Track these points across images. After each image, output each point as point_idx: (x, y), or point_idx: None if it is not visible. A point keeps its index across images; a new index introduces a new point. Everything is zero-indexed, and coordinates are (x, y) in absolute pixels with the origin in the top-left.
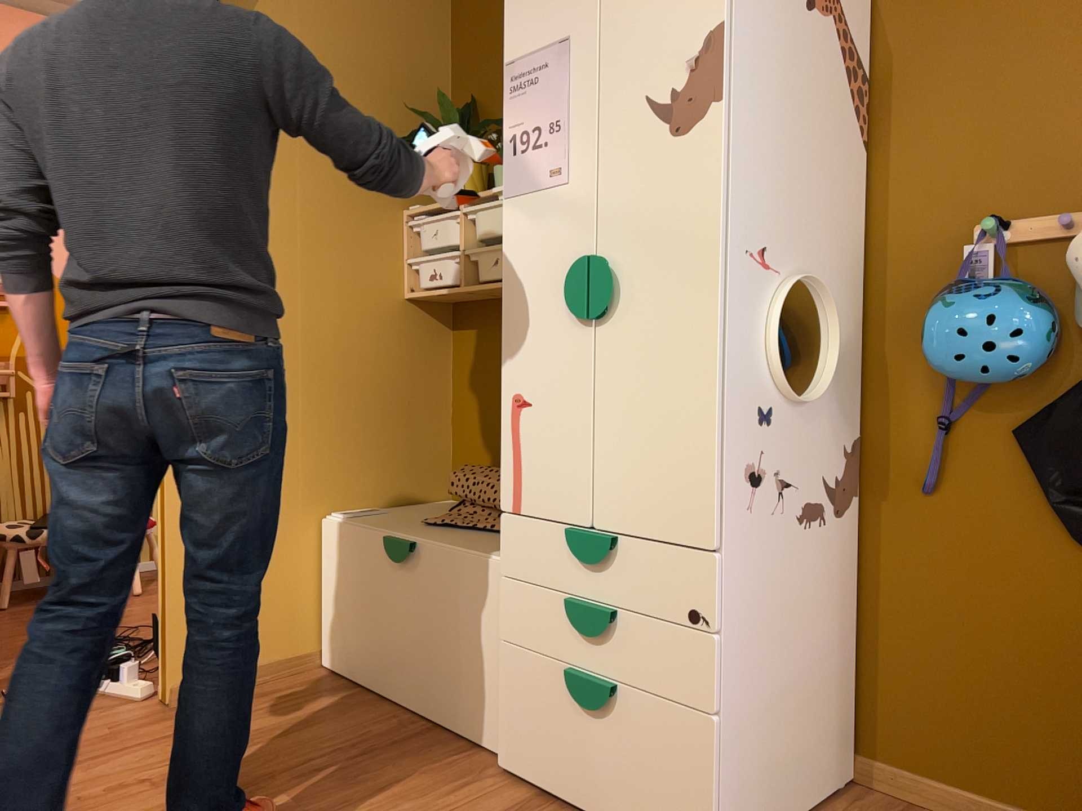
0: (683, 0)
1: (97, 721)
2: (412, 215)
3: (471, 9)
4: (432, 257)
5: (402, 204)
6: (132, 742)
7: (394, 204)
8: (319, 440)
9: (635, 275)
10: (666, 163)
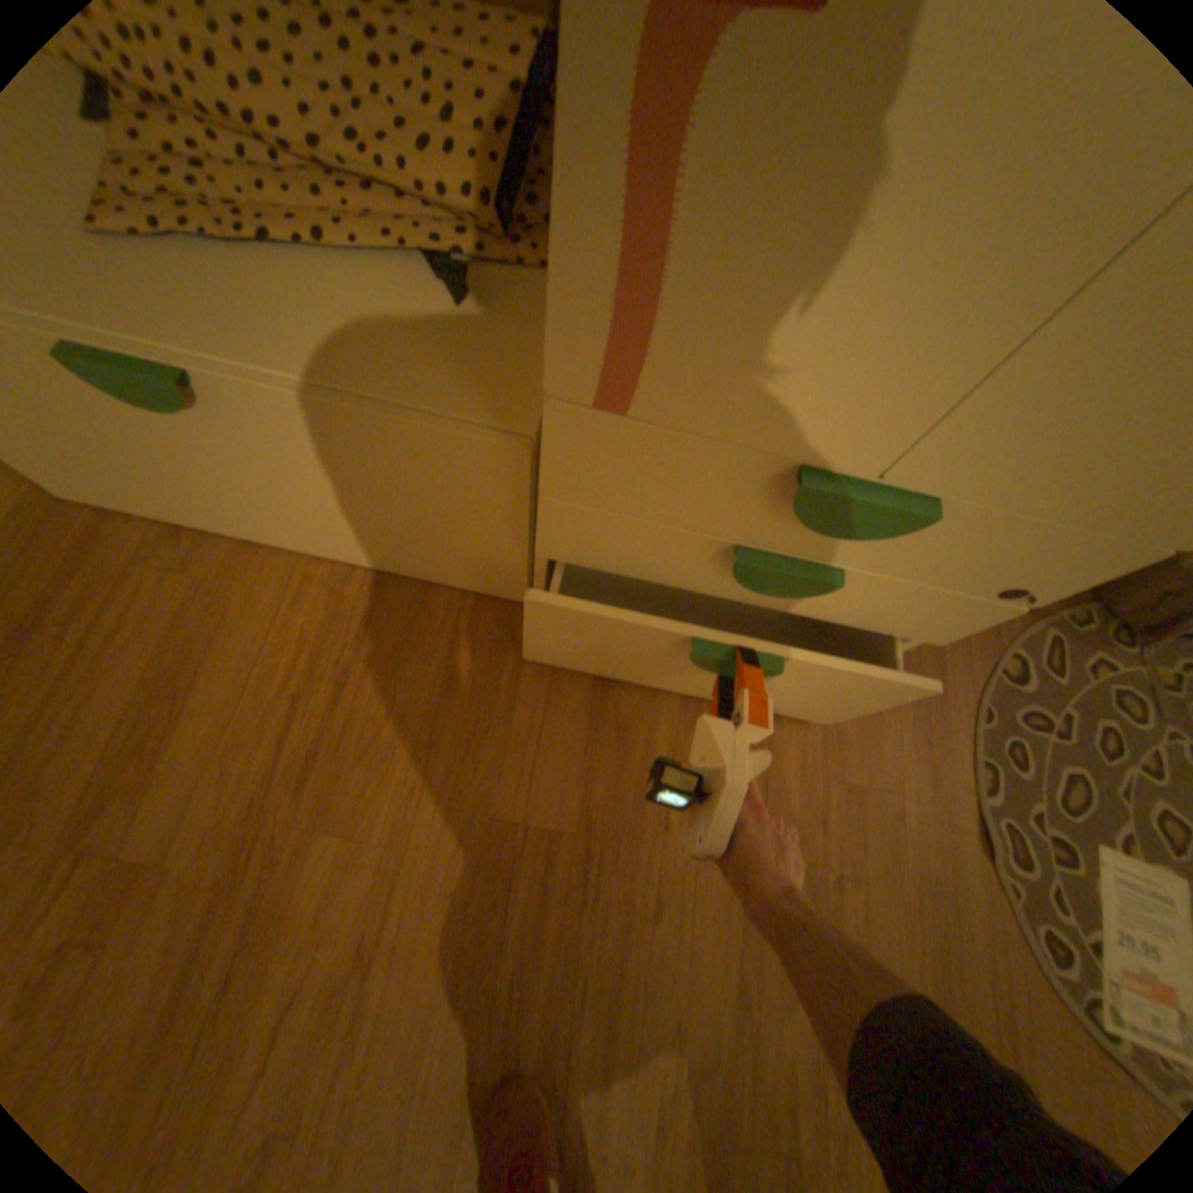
0: None
1: None
2: None
3: None
4: None
5: None
6: None
7: None
8: None
9: None
10: None
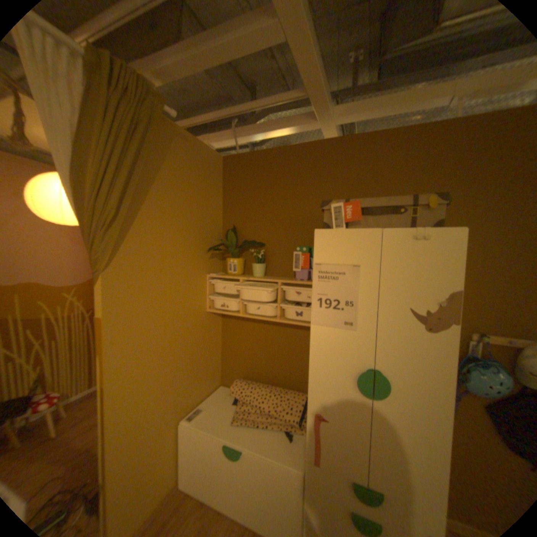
0: (437, 272)
1: None
2: (212, 278)
3: (233, 188)
4: (223, 298)
5: (206, 272)
6: None
7: (203, 272)
8: (176, 390)
9: (400, 386)
10: (422, 343)
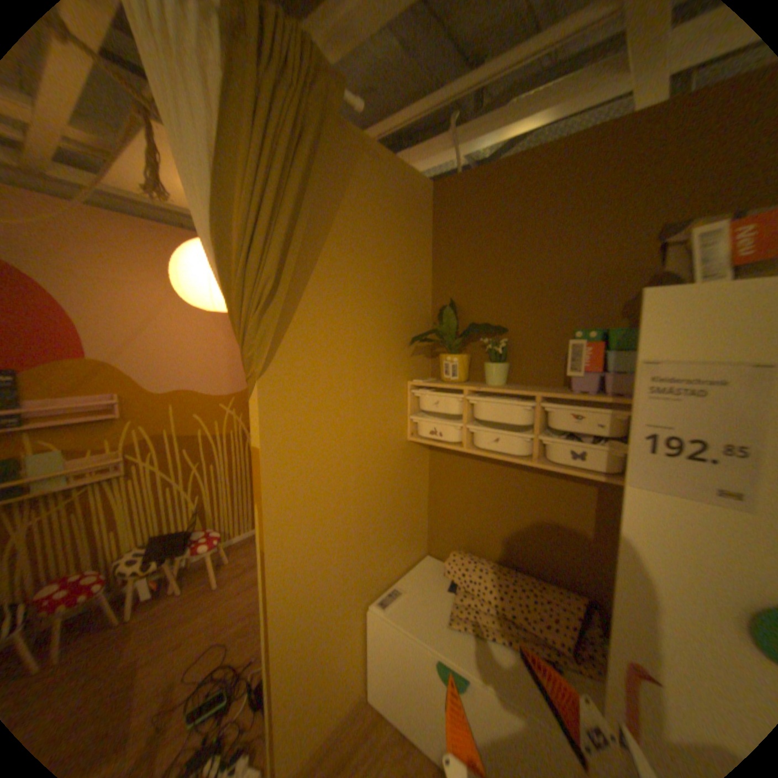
0: None
1: None
2: (416, 386)
3: (450, 235)
4: (435, 420)
5: (406, 377)
6: None
7: (402, 377)
8: (364, 558)
9: None
10: None
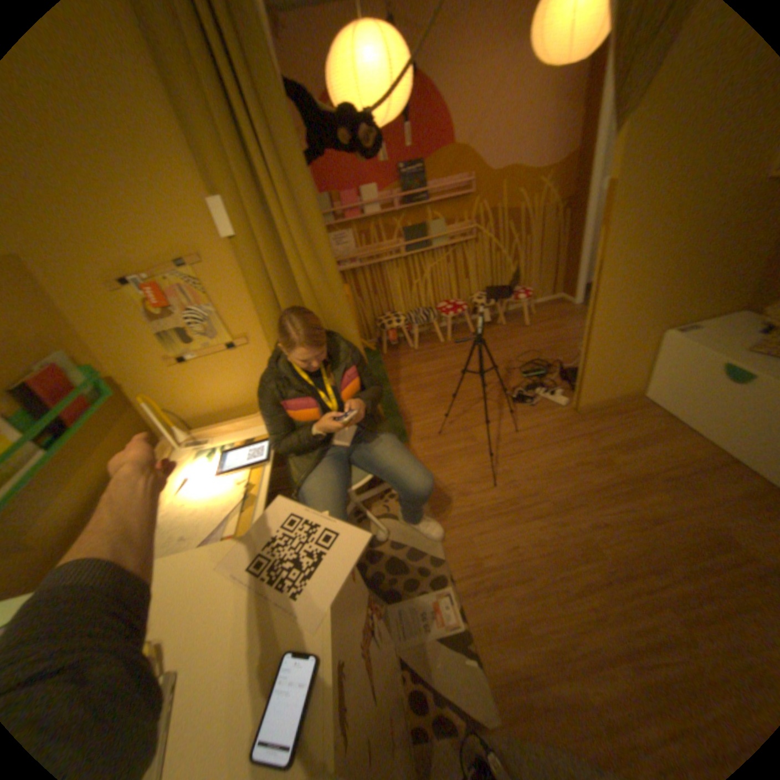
0: None
1: (550, 416)
2: None
3: None
4: None
5: None
6: (573, 434)
7: None
8: (674, 290)
9: None
10: None
